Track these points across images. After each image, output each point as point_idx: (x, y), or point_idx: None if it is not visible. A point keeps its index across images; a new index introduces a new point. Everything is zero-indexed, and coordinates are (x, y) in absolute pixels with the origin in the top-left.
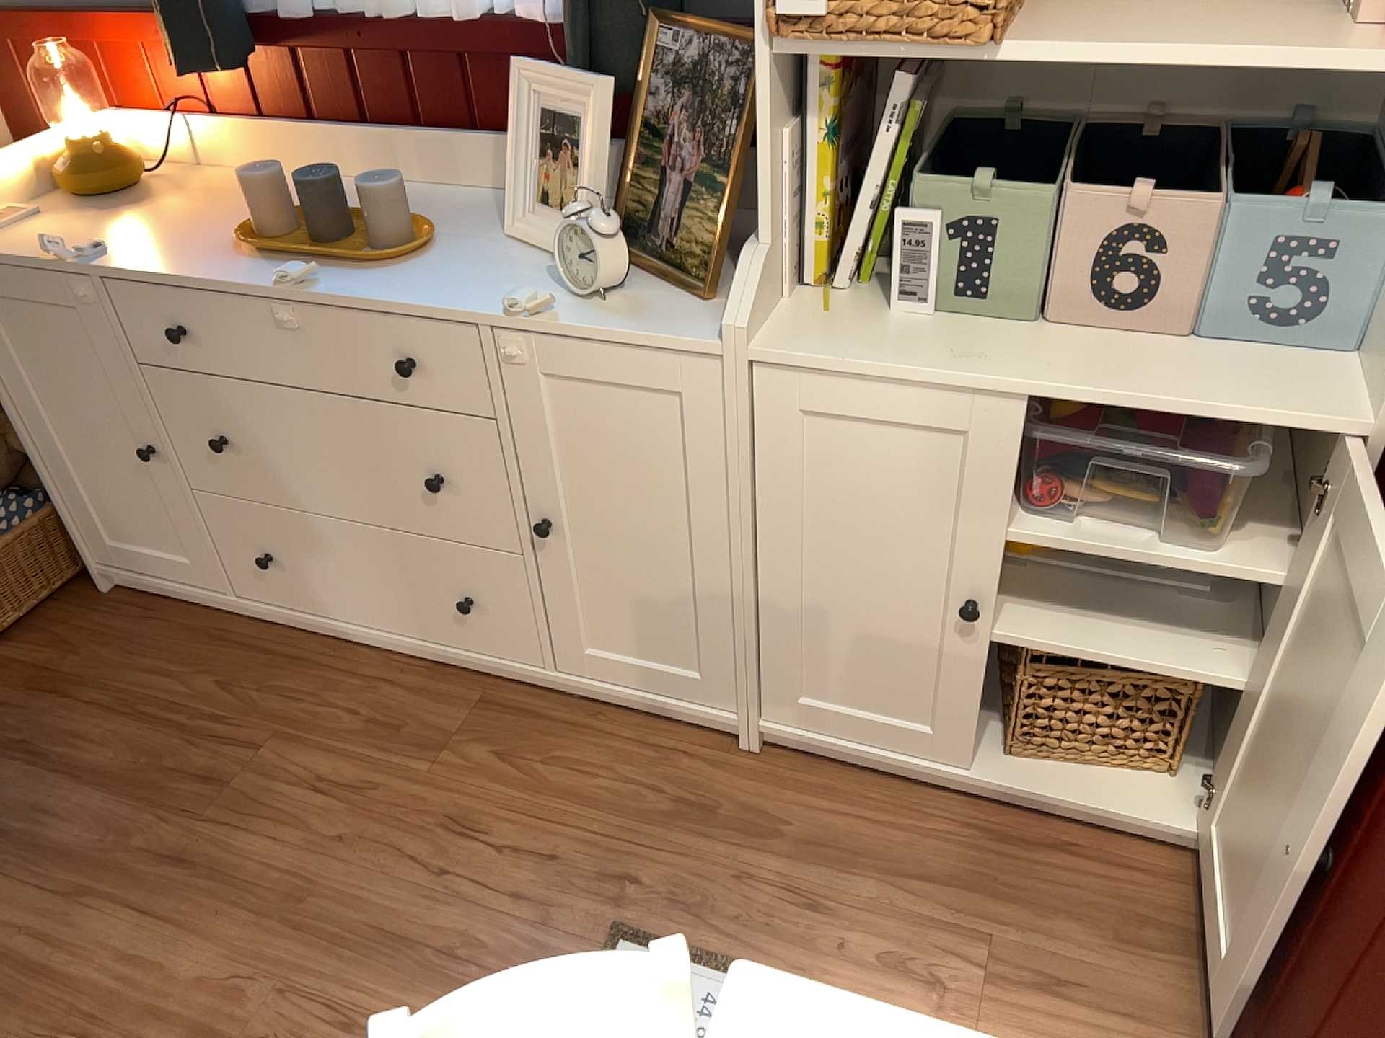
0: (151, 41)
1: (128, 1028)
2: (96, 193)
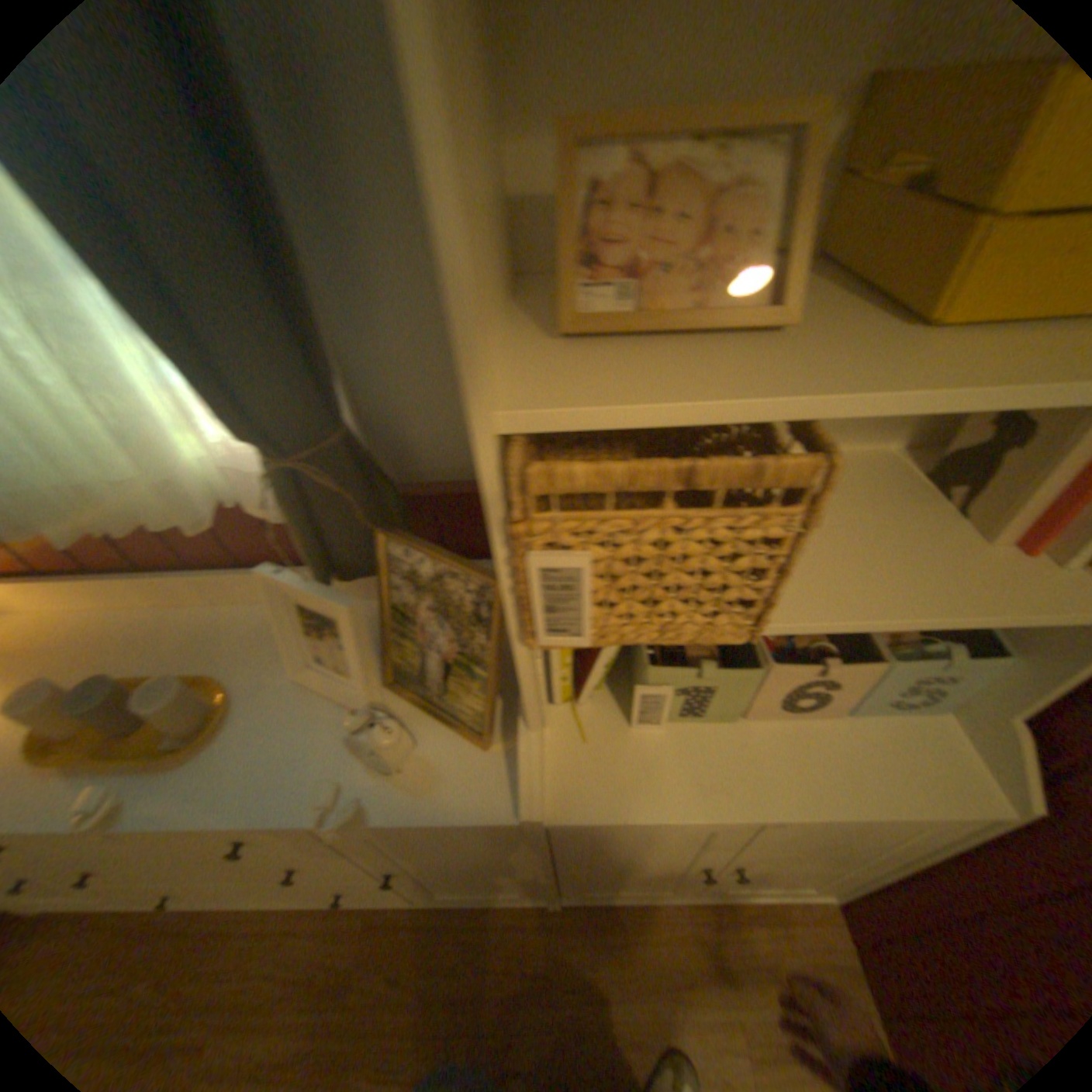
0: None
1: None
2: None
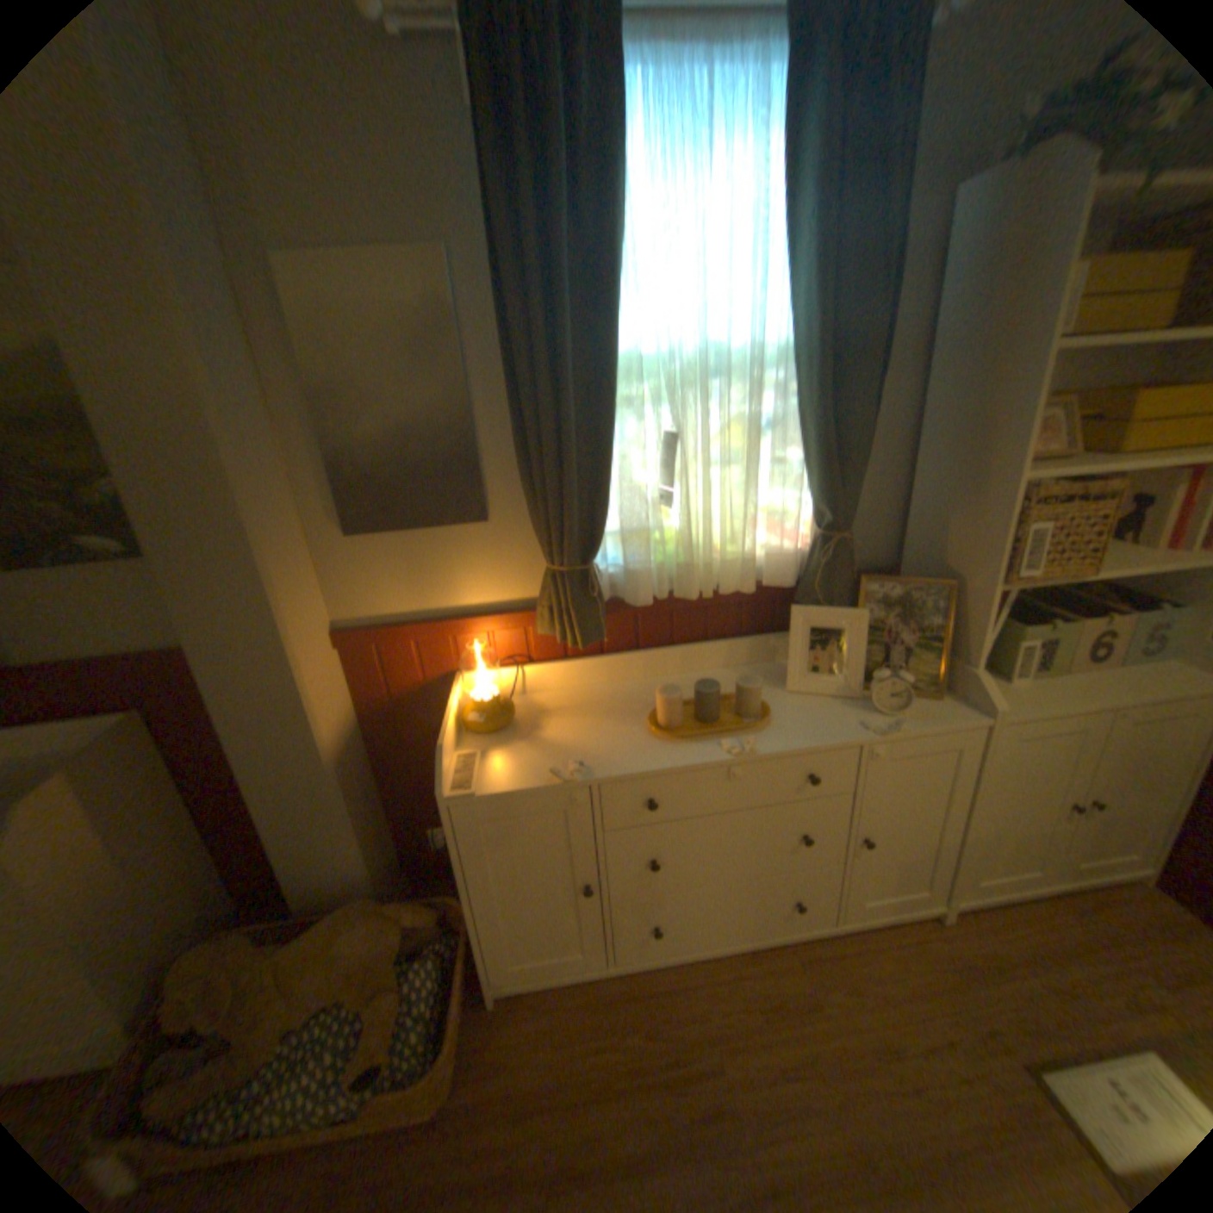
0: (495, 623)
1: None
2: (497, 726)
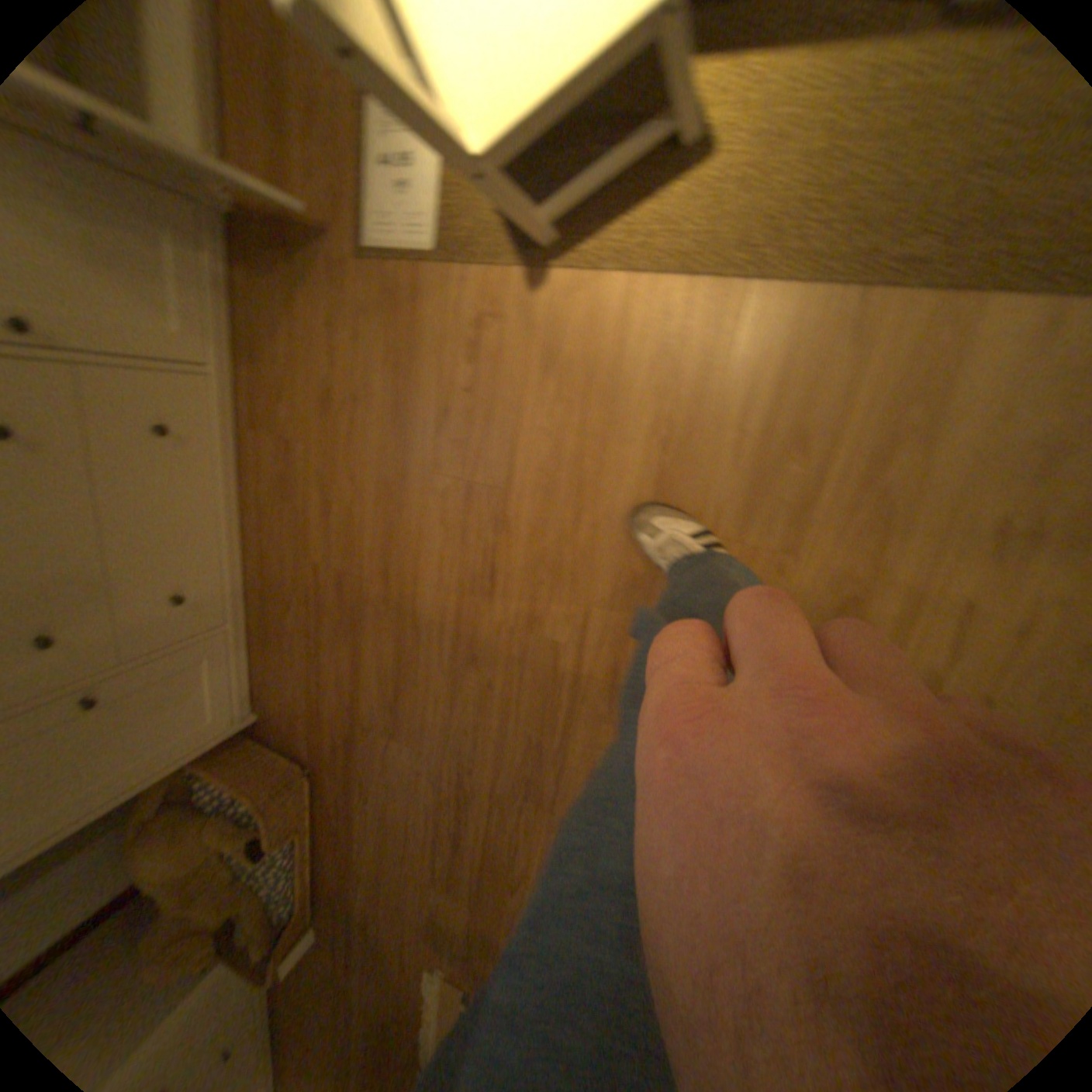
0: None
1: (471, 554)
2: None
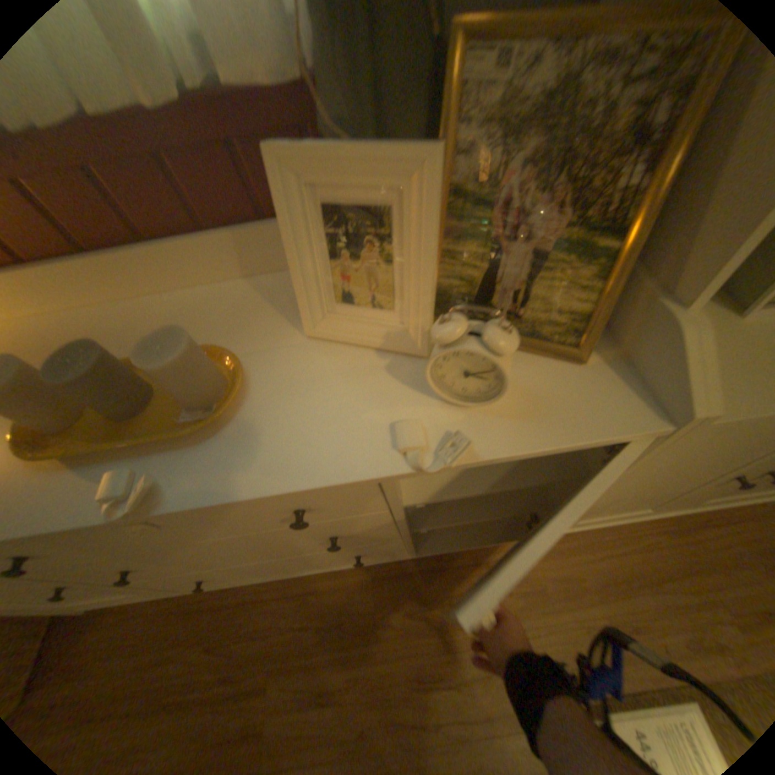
0: None
1: None
2: None
